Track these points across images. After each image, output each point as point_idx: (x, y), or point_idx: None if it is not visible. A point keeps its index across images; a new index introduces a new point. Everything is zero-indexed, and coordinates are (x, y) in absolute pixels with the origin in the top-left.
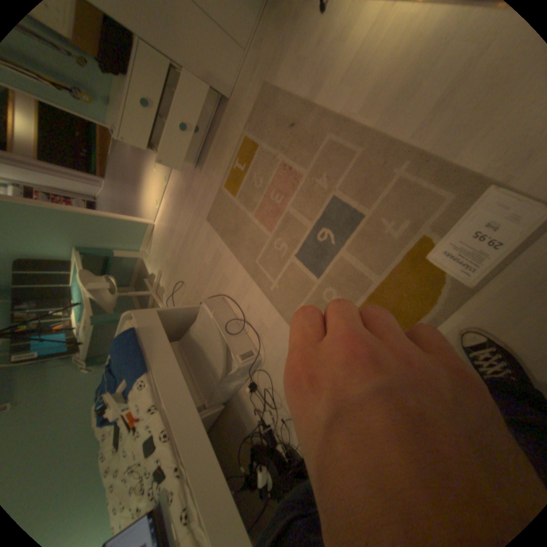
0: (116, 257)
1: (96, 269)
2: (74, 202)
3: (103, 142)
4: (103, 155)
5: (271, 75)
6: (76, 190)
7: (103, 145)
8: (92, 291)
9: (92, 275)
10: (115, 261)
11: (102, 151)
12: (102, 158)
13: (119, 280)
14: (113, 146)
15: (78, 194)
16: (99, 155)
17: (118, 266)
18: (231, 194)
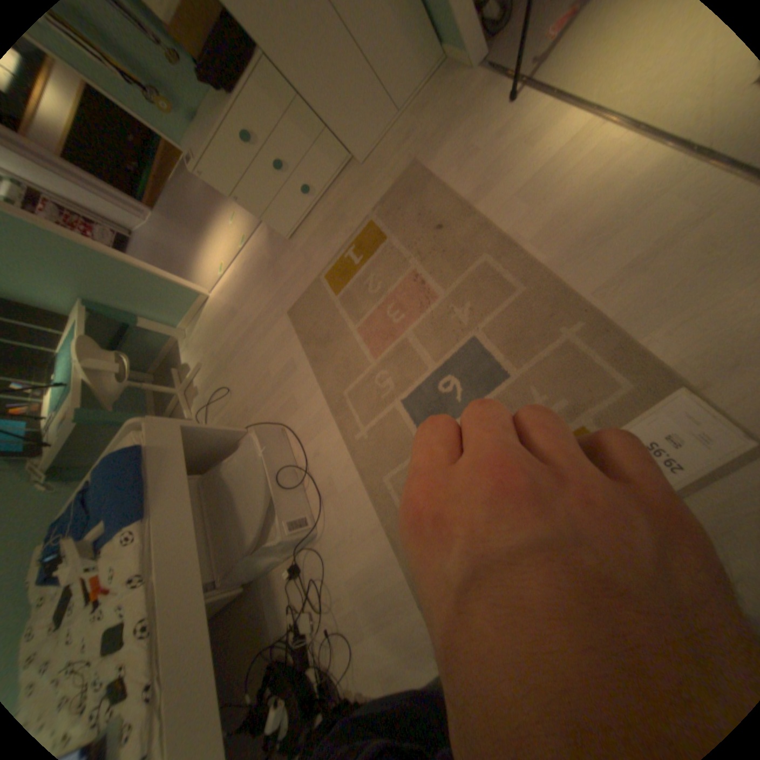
0: (139, 329)
1: (104, 339)
2: (98, 231)
3: (166, 163)
4: (160, 180)
5: (425, 155)
6: (105, 215)
7: (164, 167)
8: (90, 373)
9: (94, 346)
10: (136, 334)
11: (160, 175)
12: (157, 183)
13: (134, 361)
14: (178, 172)
15: (108, 221)
16: (154, 178)
17: (139, 342)
18: (332, 291)
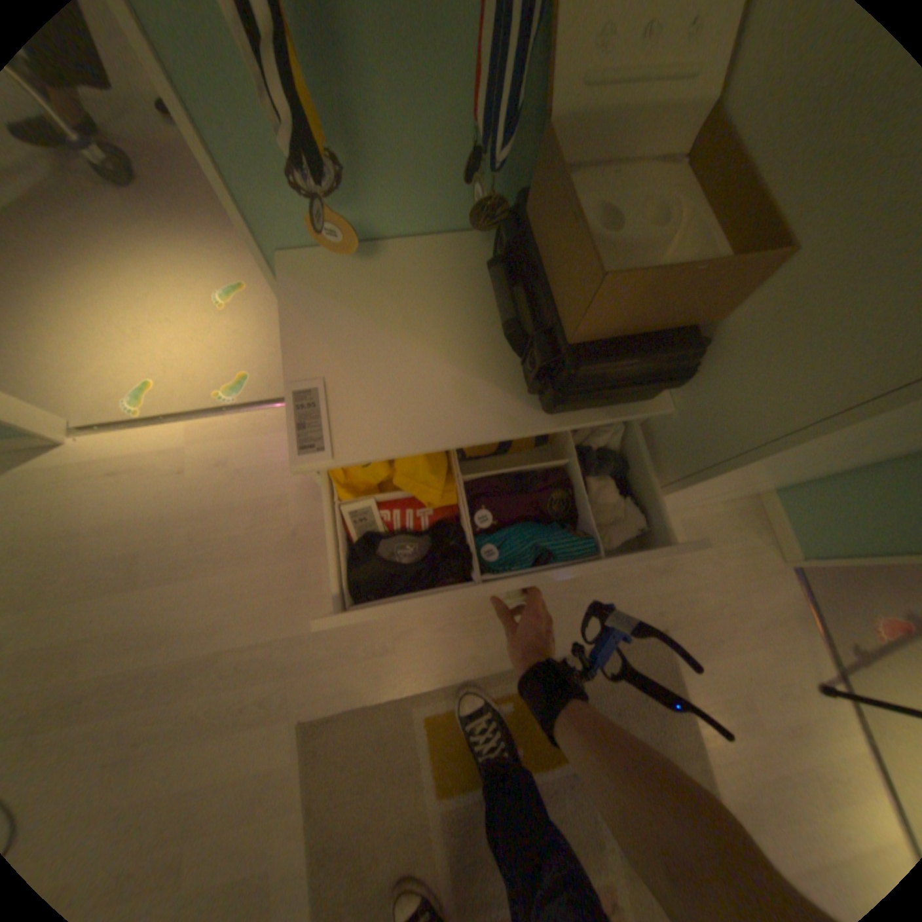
0: None
1: None
2: None
3: None
4: None
5: (688, 646)
6: None
7: None
8: None
9: None
10: None
11: None
12: None
13: None
14: None
15: None
16: None
17: None
18: (434, 781)
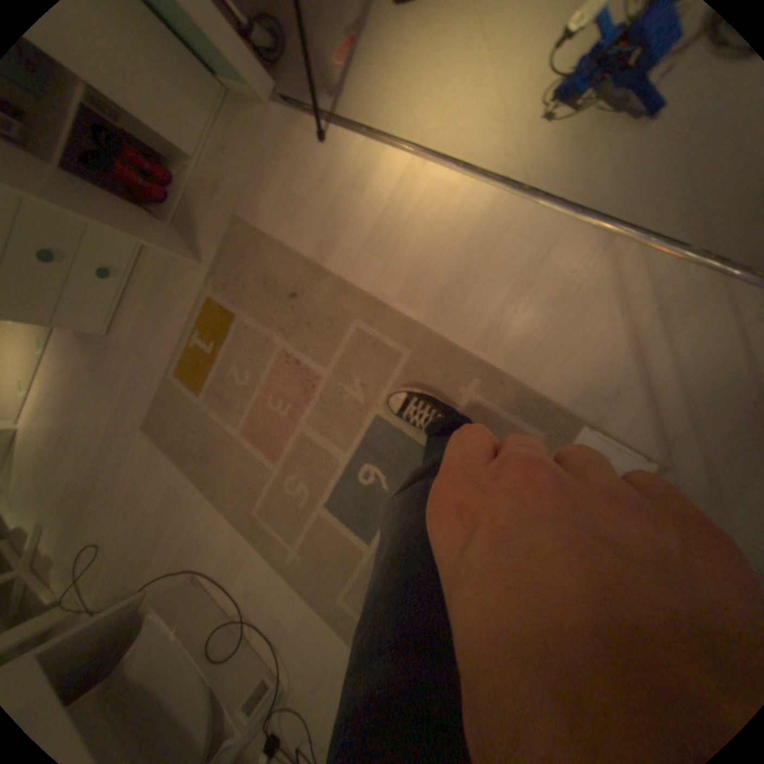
0: None
1: None
2: None
3: None
4: None
5: (247, 209)
6: None
7: None
8: None
9: None
10: None
11: None
12: None
13: None
14: None
15: None
16: None
17: None
18: (192, 391)
